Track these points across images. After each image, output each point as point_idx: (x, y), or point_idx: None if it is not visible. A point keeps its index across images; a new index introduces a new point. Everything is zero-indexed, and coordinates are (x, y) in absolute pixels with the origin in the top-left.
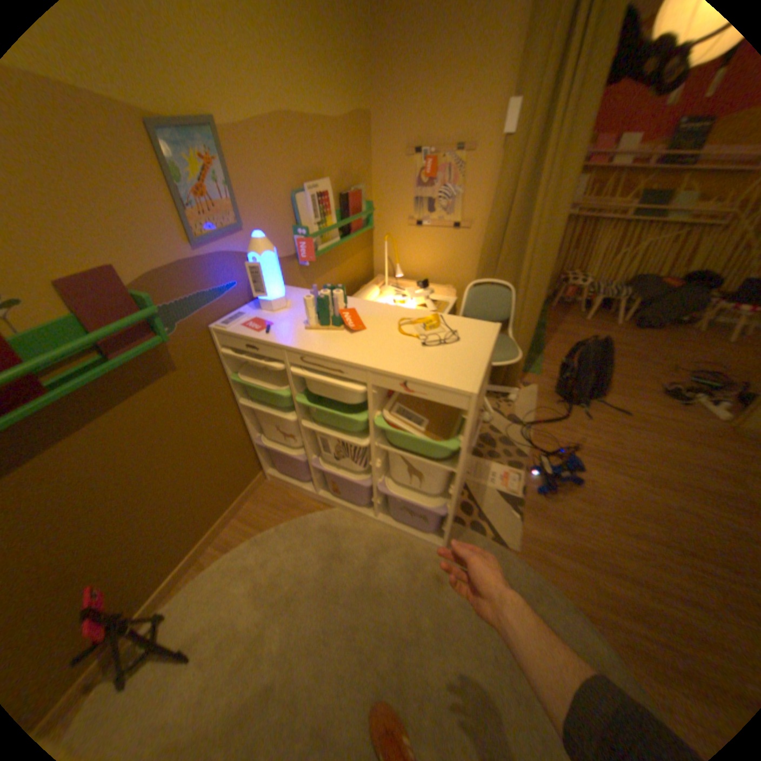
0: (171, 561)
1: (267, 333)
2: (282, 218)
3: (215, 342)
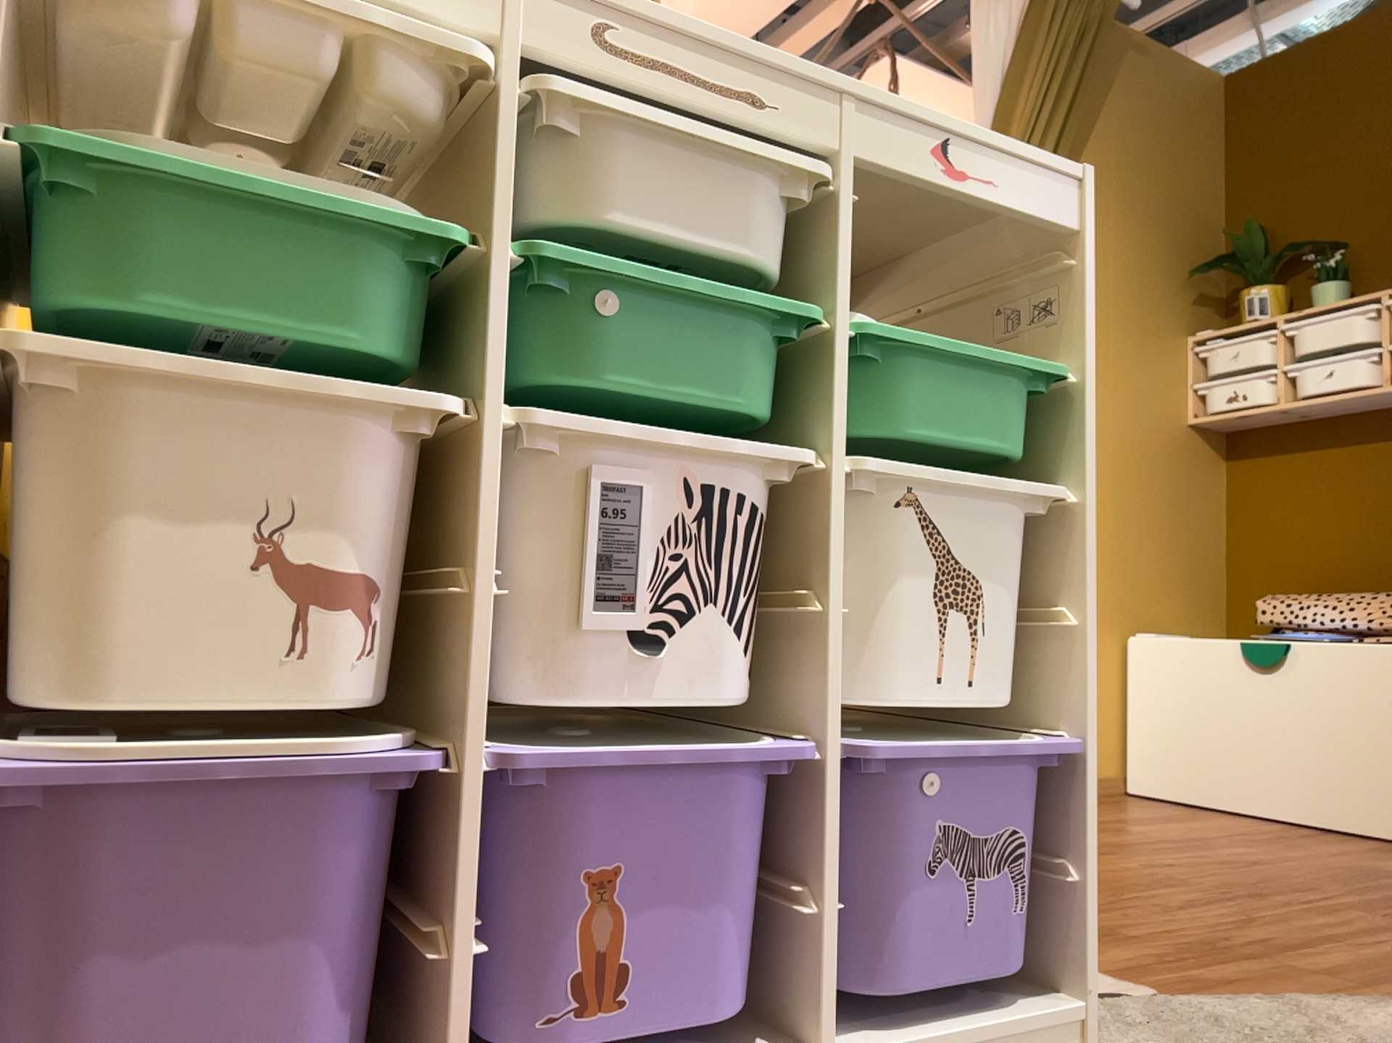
0: None
1: None
2: None
3: None
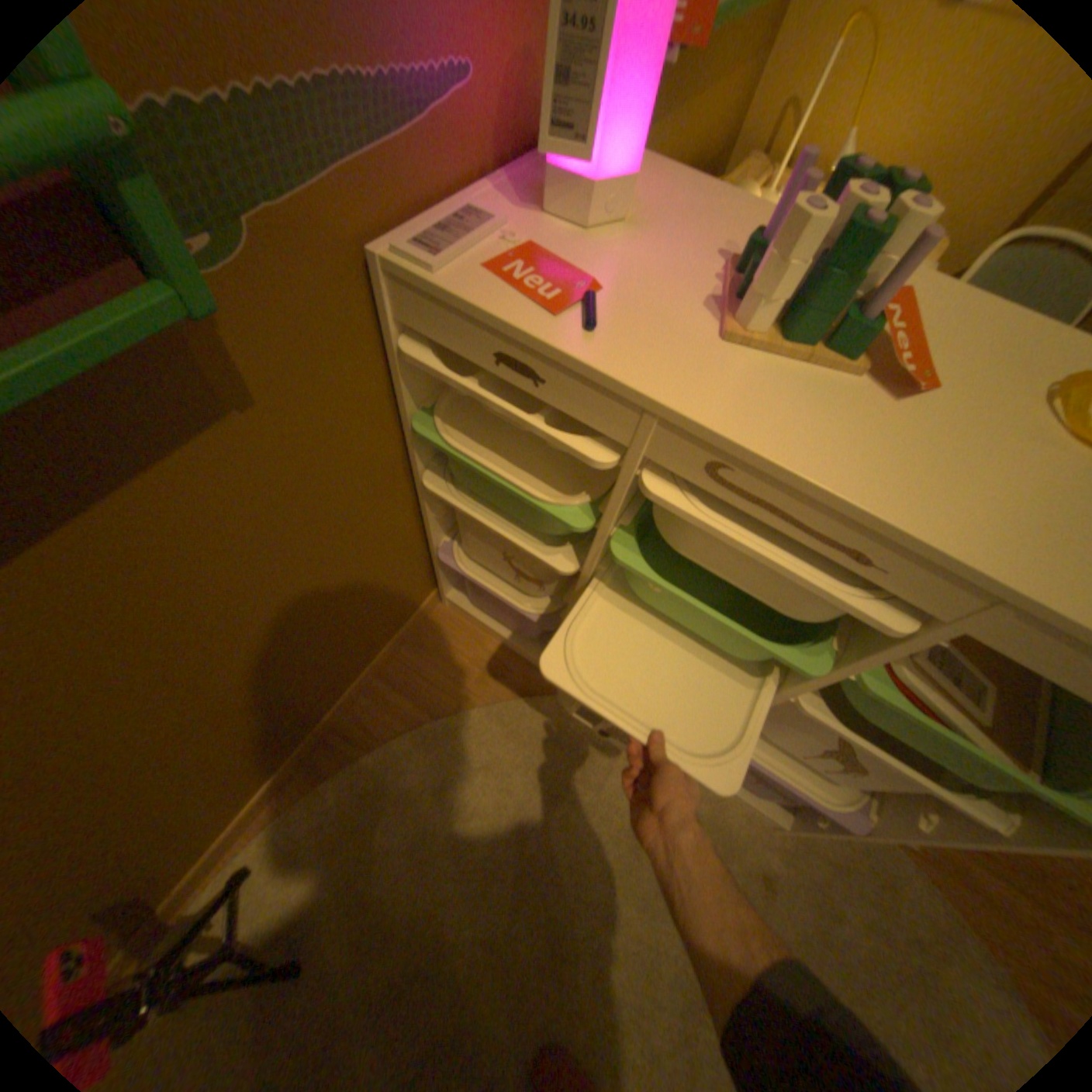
0: (261, 777)
1: (592, 328)
2: None
3: (384, 311)
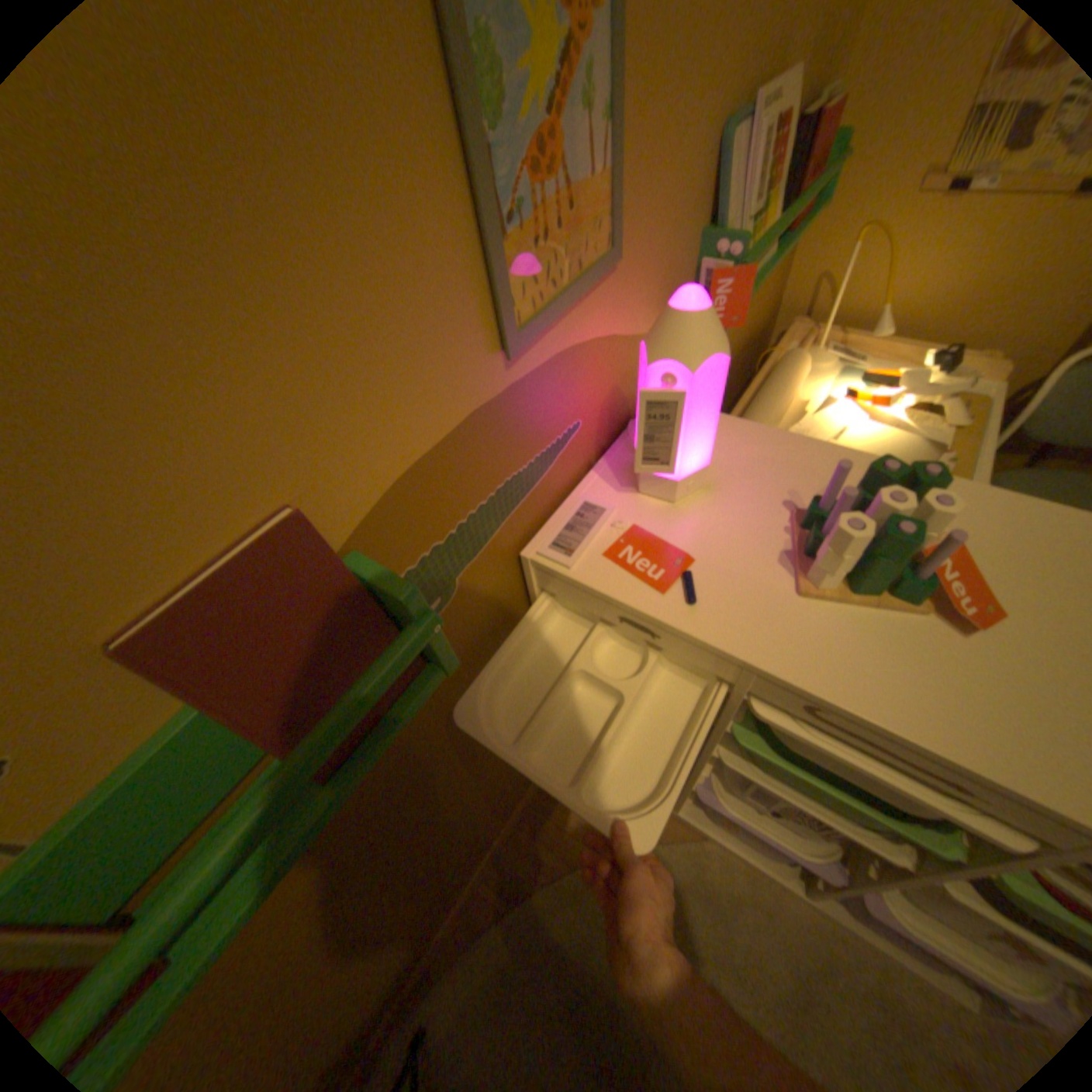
0: (429, 936)
1: (693, 602)
2: (694, 207)
3: (530, 581)
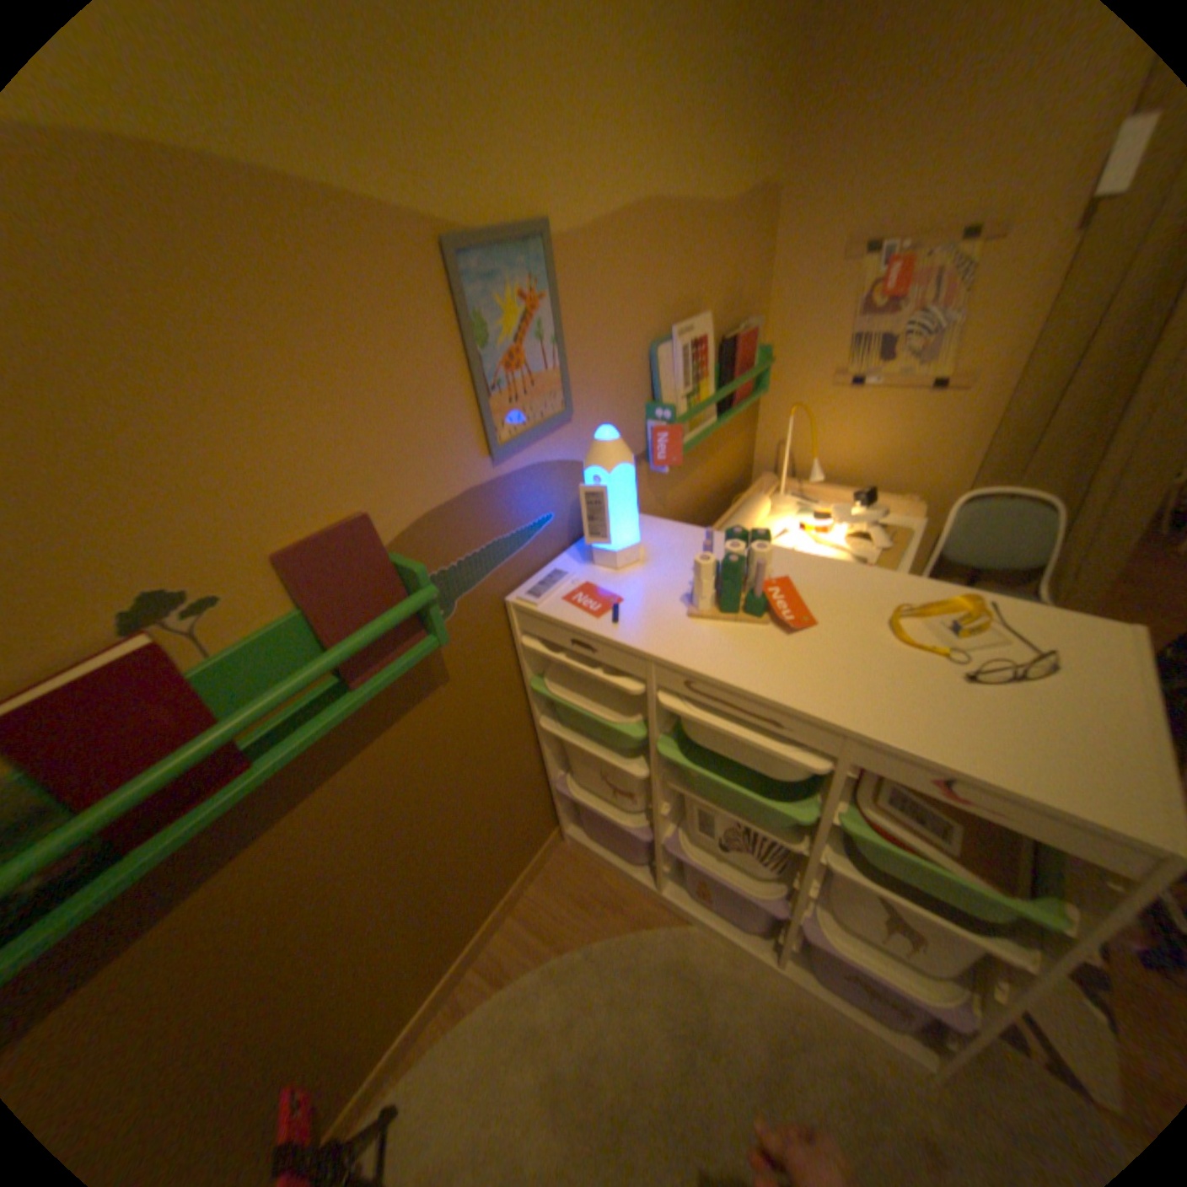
0: (413, 1003)
1: (616, 622)
2: (633, 389)
3: (513, 625)
